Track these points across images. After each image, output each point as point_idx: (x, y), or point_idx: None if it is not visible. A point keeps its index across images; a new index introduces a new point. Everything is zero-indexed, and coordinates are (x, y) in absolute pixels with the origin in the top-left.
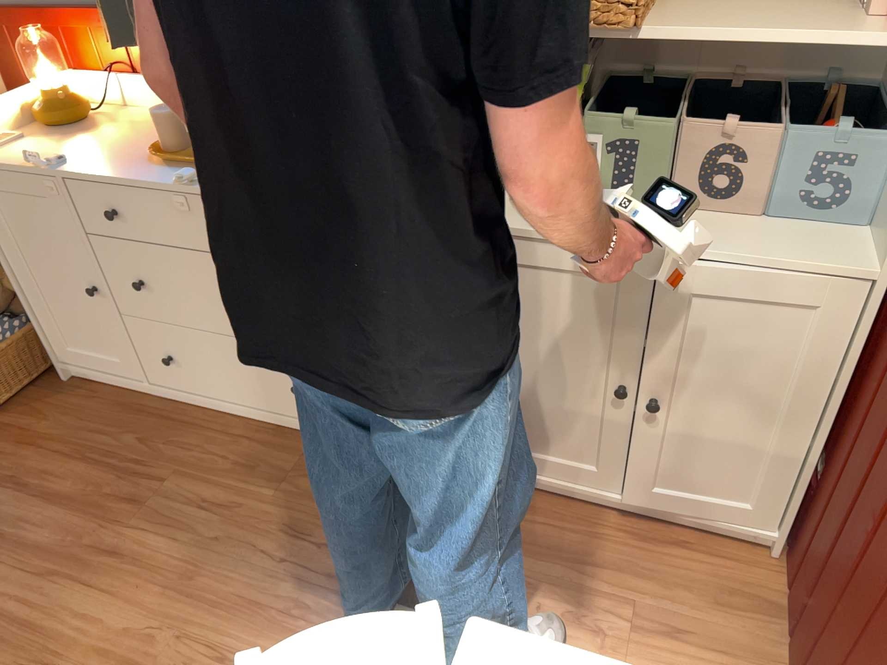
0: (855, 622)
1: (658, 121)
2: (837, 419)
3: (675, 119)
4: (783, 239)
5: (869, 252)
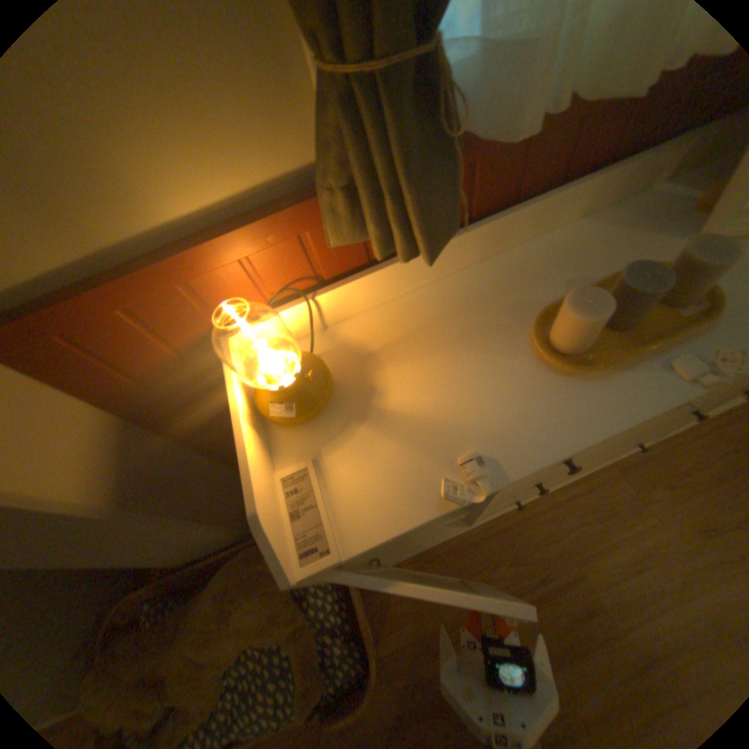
0: None
1: None
2: None
3: None
4: None
5: None
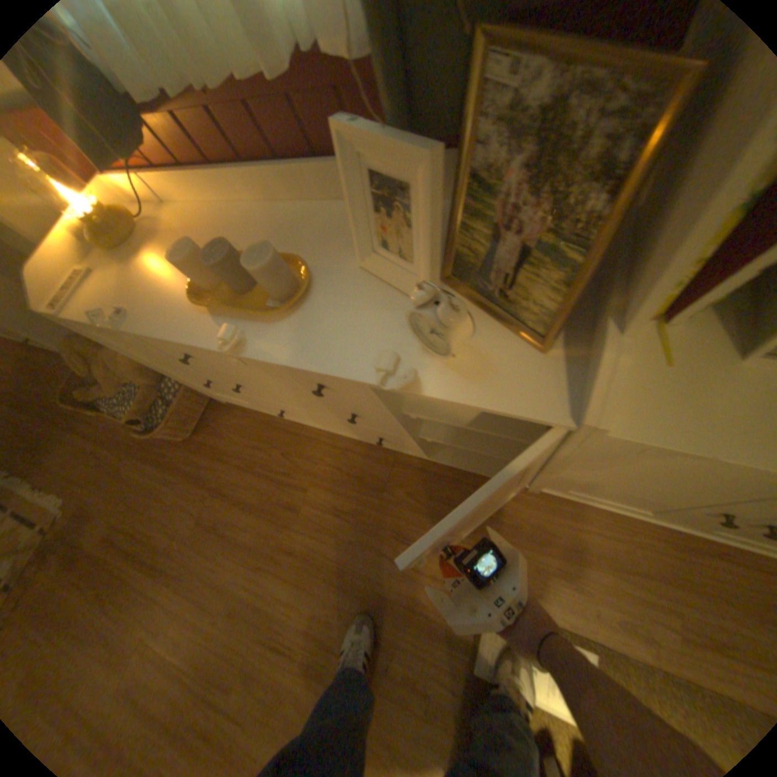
0: None
1: None
2: None
3: None
4: None
5: None
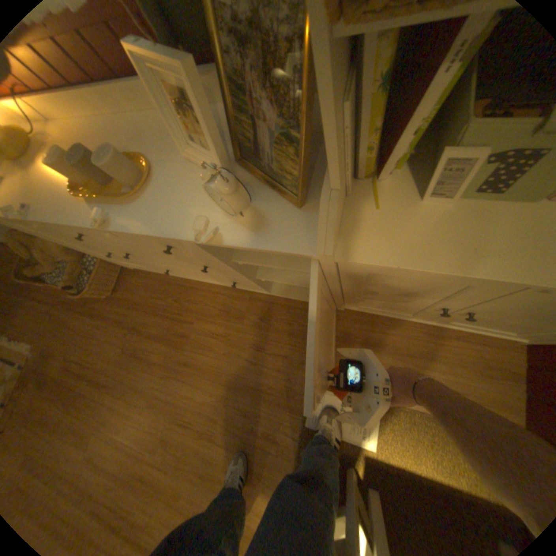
0: None
1: None
2: None
3: None
4: None
5: None
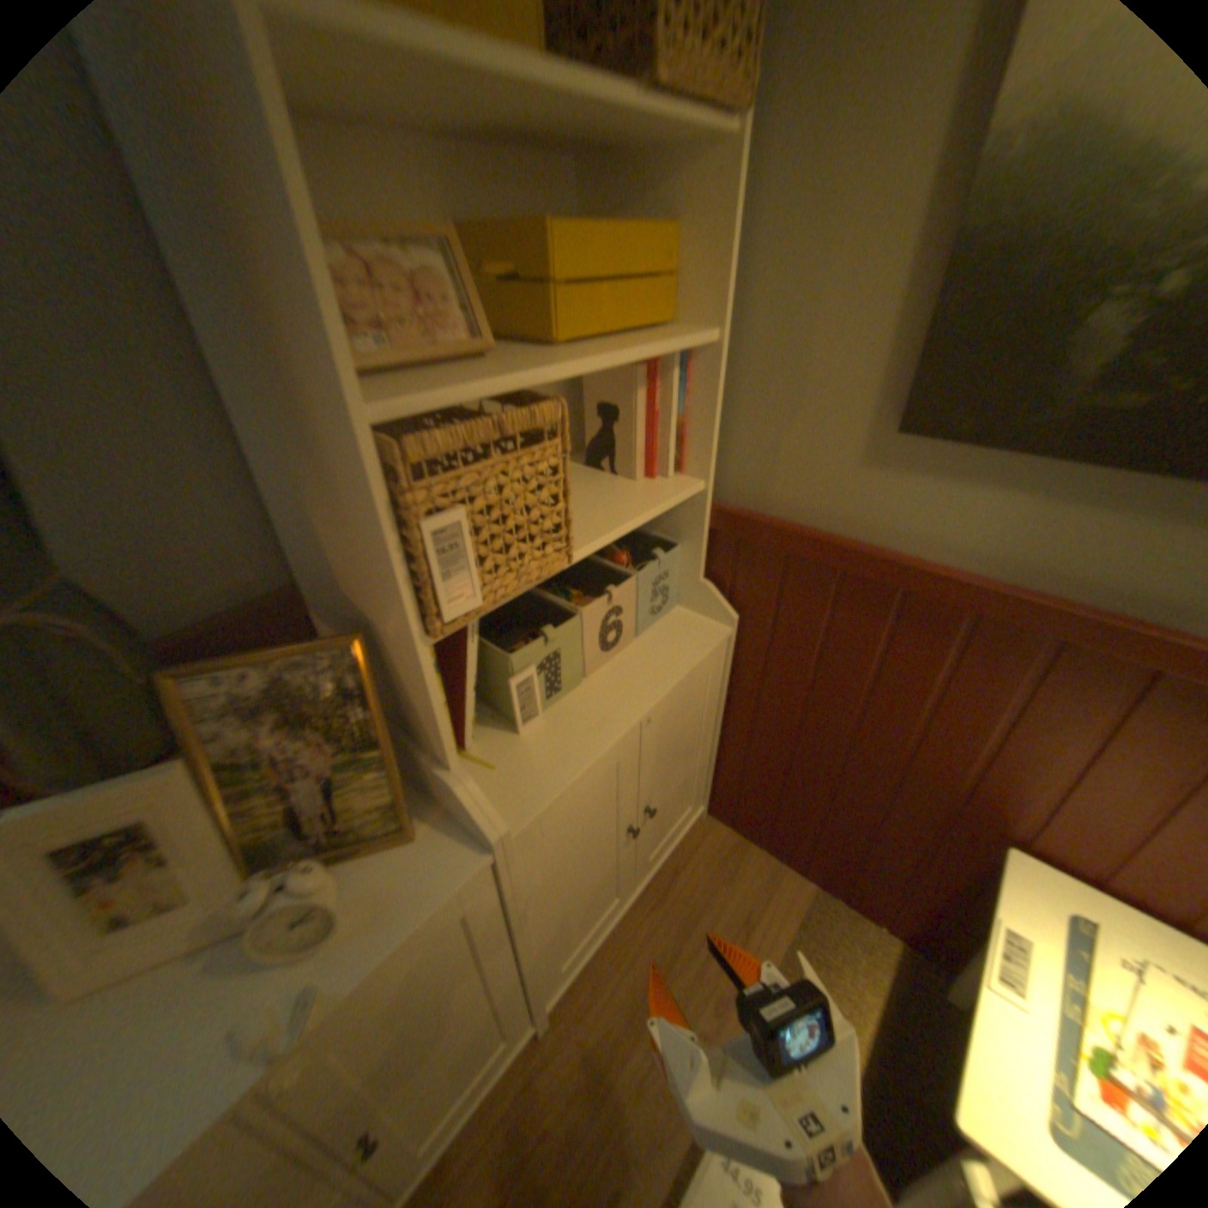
0: (878, 813)
1: (563, 617)
2: (727, 719)
3: (569, 608)
4: (668, 642)
5: (712, 618)
